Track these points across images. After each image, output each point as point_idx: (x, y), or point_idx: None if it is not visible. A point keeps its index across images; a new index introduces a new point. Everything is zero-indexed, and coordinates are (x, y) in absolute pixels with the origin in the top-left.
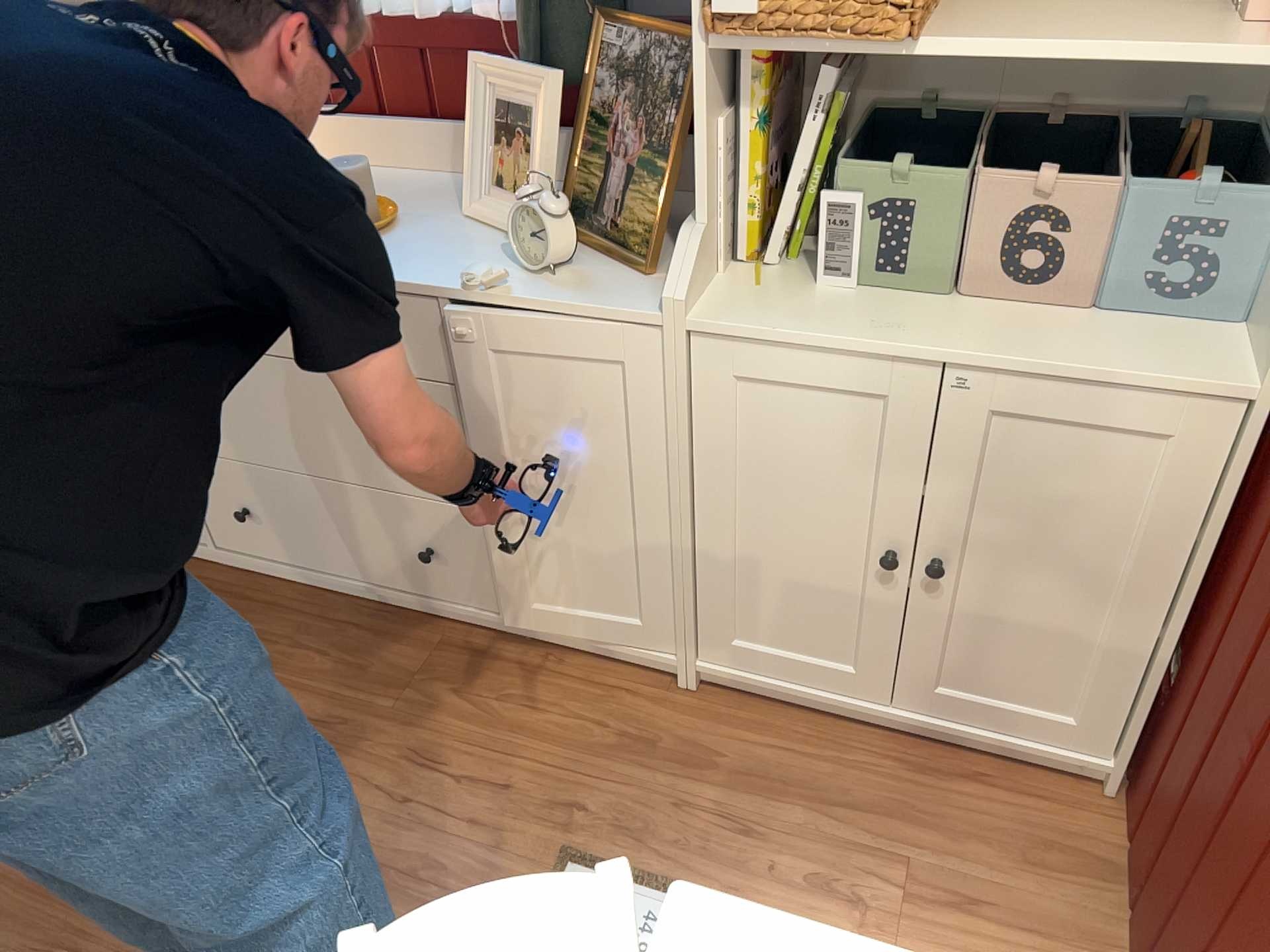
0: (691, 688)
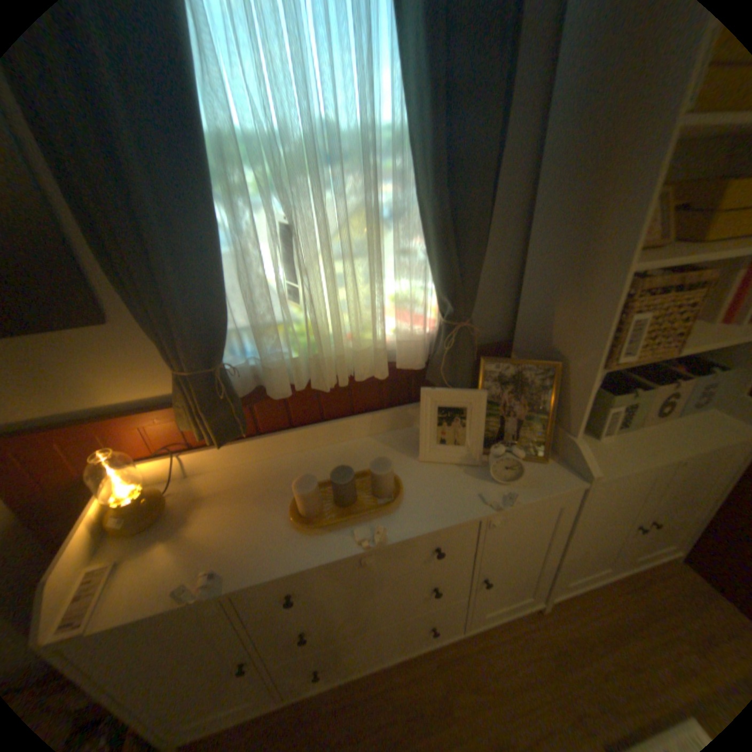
0: (549, 613)
